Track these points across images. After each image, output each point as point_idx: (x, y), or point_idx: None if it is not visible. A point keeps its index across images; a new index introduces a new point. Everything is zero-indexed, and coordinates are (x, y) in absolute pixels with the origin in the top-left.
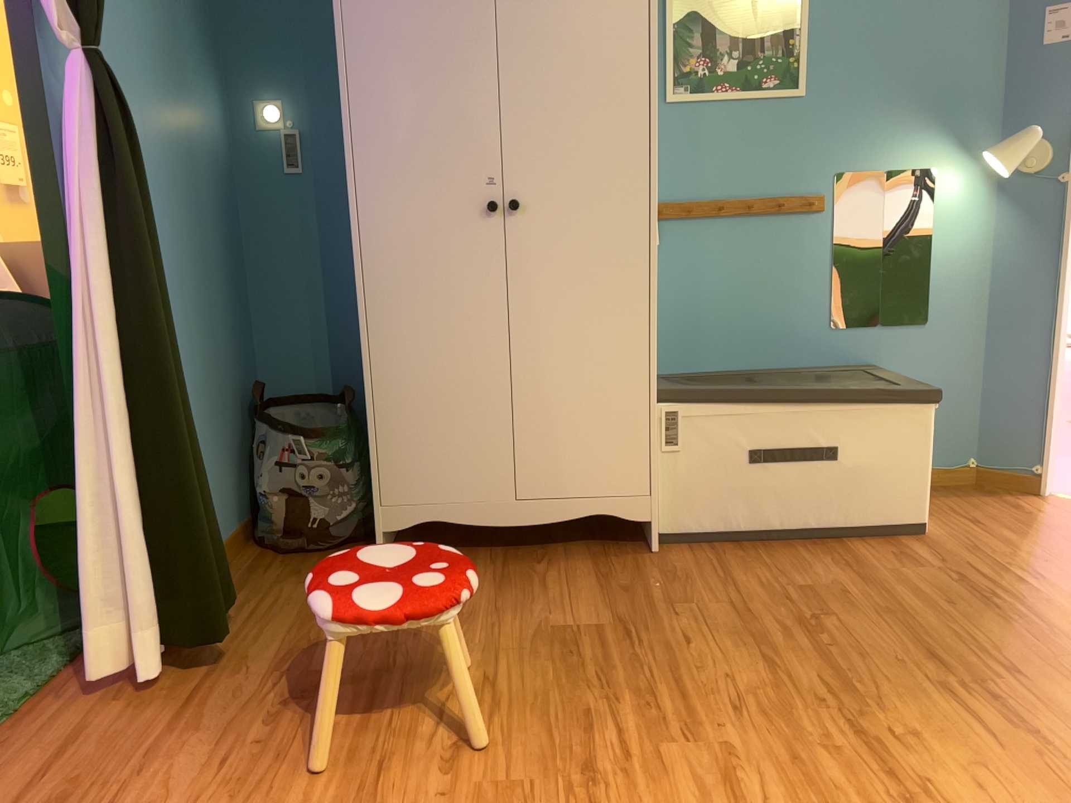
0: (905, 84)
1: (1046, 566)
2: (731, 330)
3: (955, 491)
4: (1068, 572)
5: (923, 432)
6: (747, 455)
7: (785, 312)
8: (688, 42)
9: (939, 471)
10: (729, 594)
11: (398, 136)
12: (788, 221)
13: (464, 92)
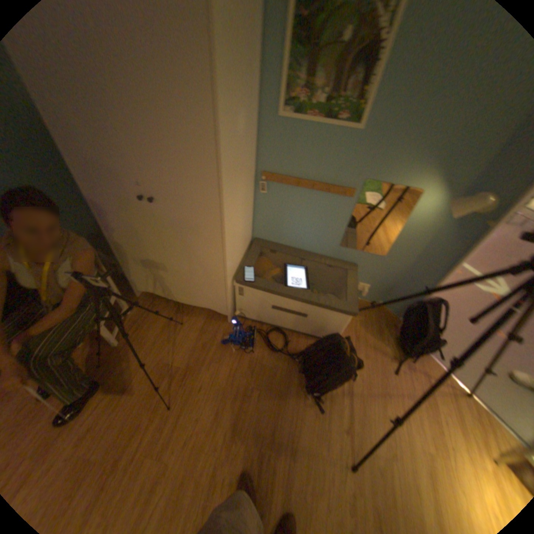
0: (431, 135)
1: (363, 382)
2: (295, 235)
3: (367, 312)
4: (368, 390)
5: (343, 322)
6: (269, 307)
7: (320, 235)
8: (297, 75)
9: (366, 301)
10: (238, 362)
11: (84, 149)
12: (332, 197)
13: (110, 130)
